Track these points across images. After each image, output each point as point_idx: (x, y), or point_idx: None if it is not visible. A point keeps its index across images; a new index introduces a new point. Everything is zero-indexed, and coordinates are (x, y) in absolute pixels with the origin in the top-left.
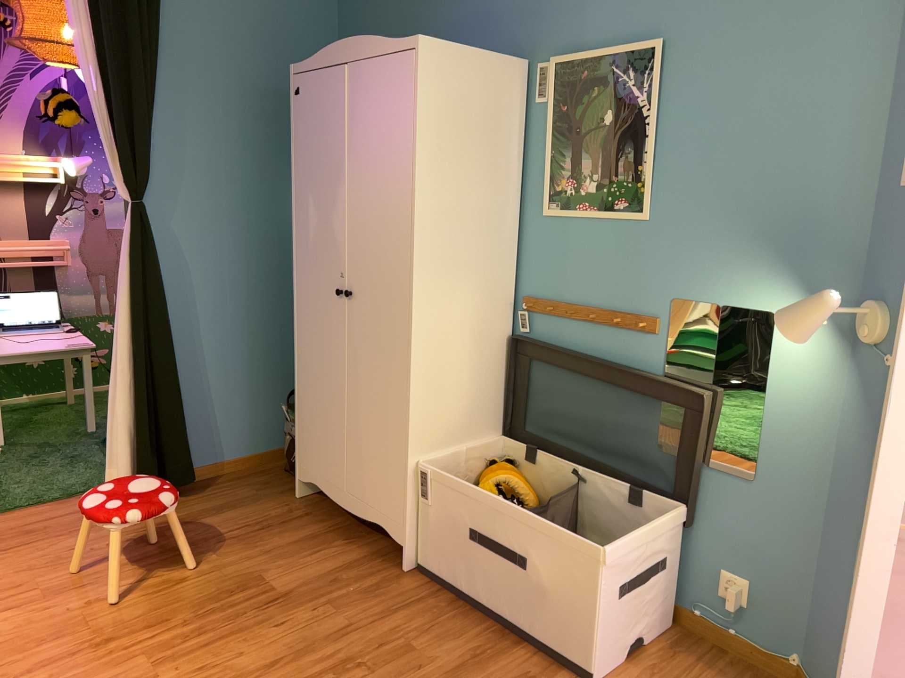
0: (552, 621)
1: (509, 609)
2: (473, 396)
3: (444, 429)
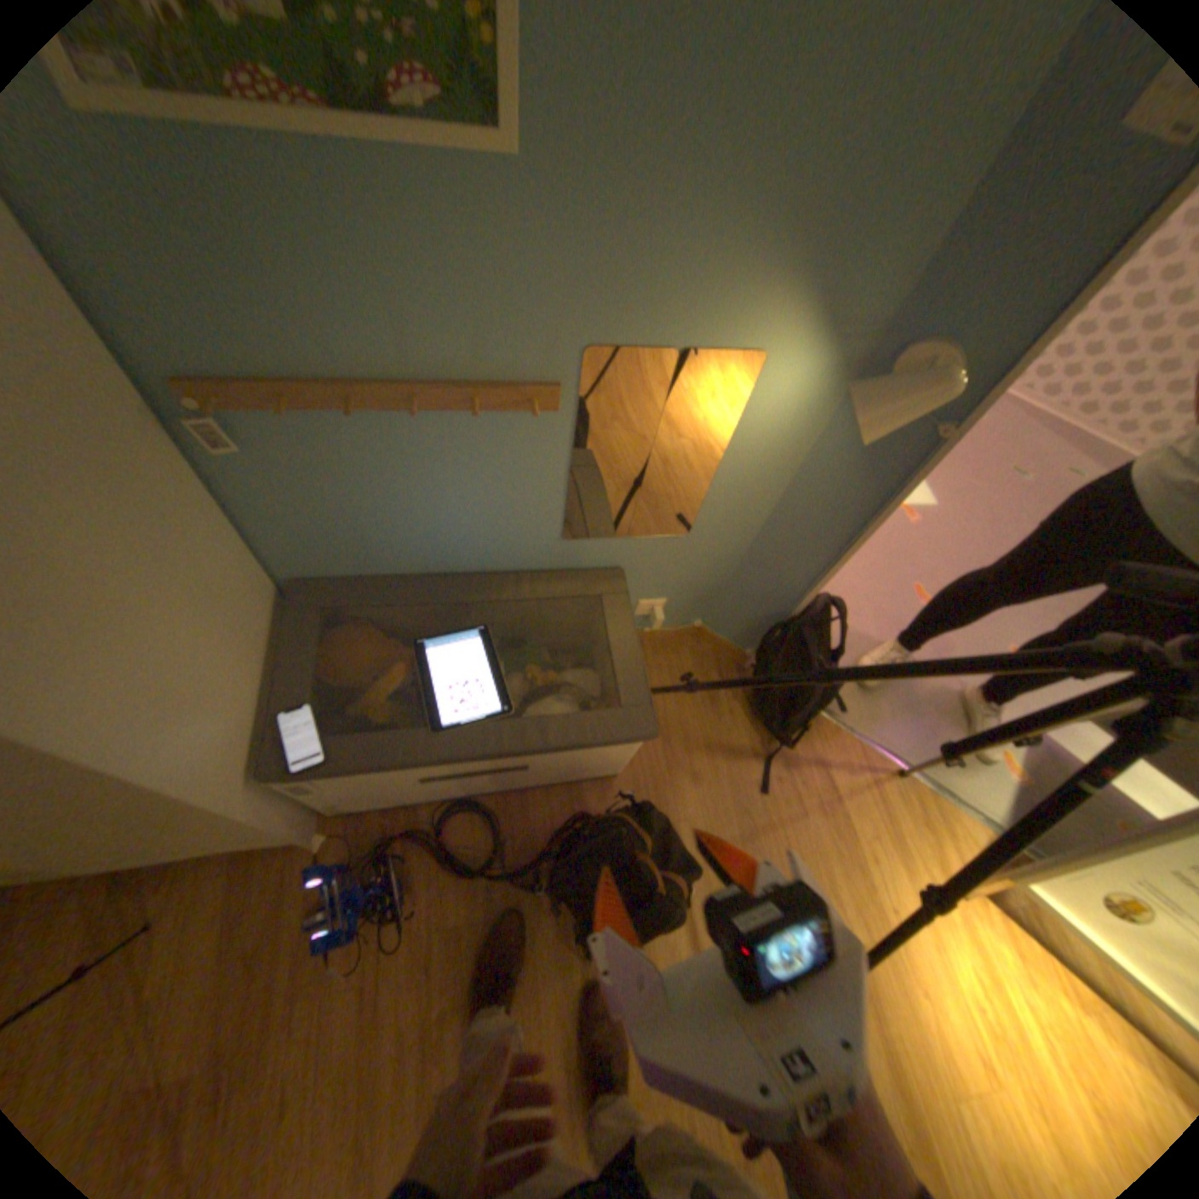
0: (561, 780)
1: (494, 794)
2: (228, 628)
3: (238, 720)
